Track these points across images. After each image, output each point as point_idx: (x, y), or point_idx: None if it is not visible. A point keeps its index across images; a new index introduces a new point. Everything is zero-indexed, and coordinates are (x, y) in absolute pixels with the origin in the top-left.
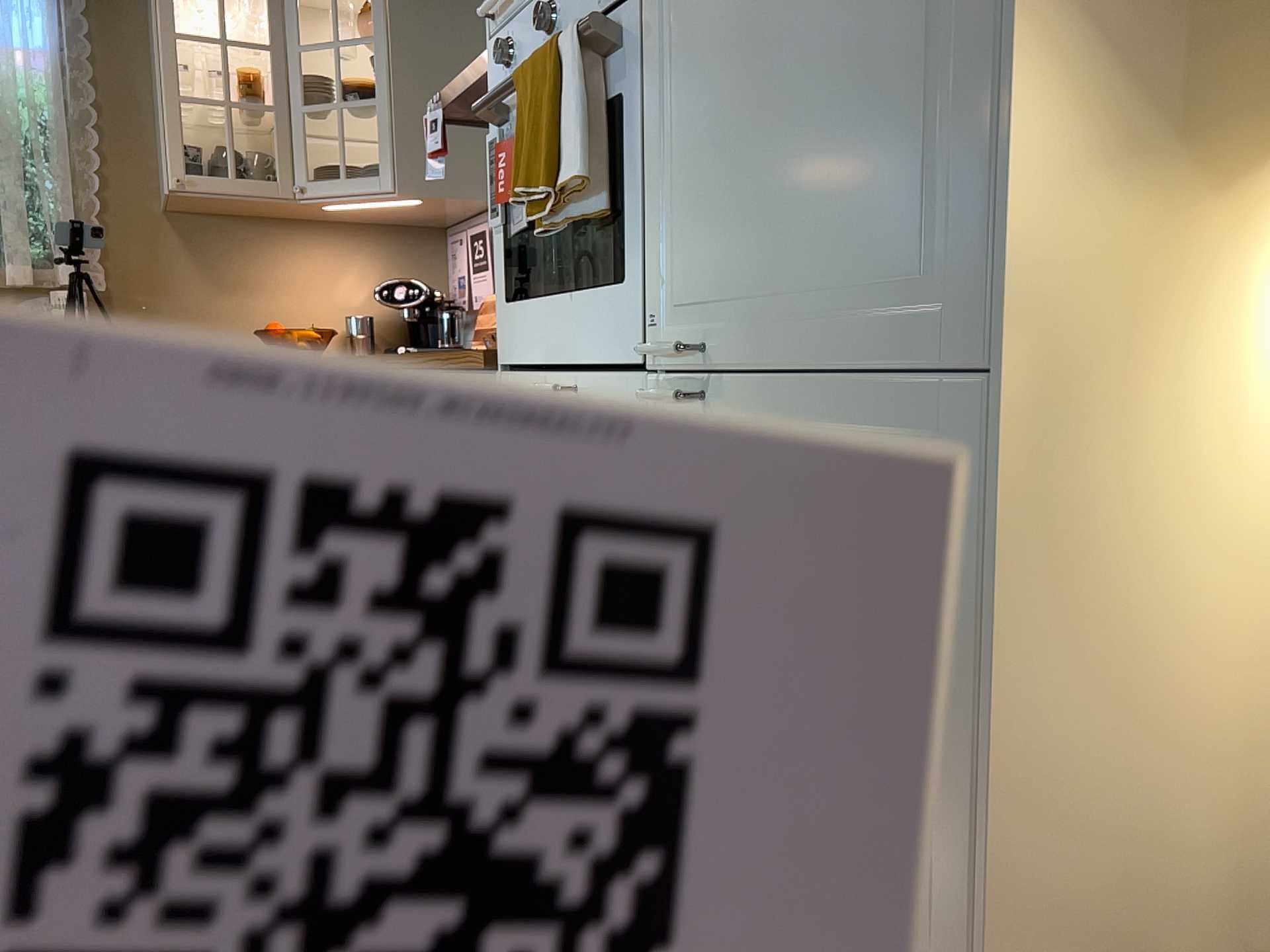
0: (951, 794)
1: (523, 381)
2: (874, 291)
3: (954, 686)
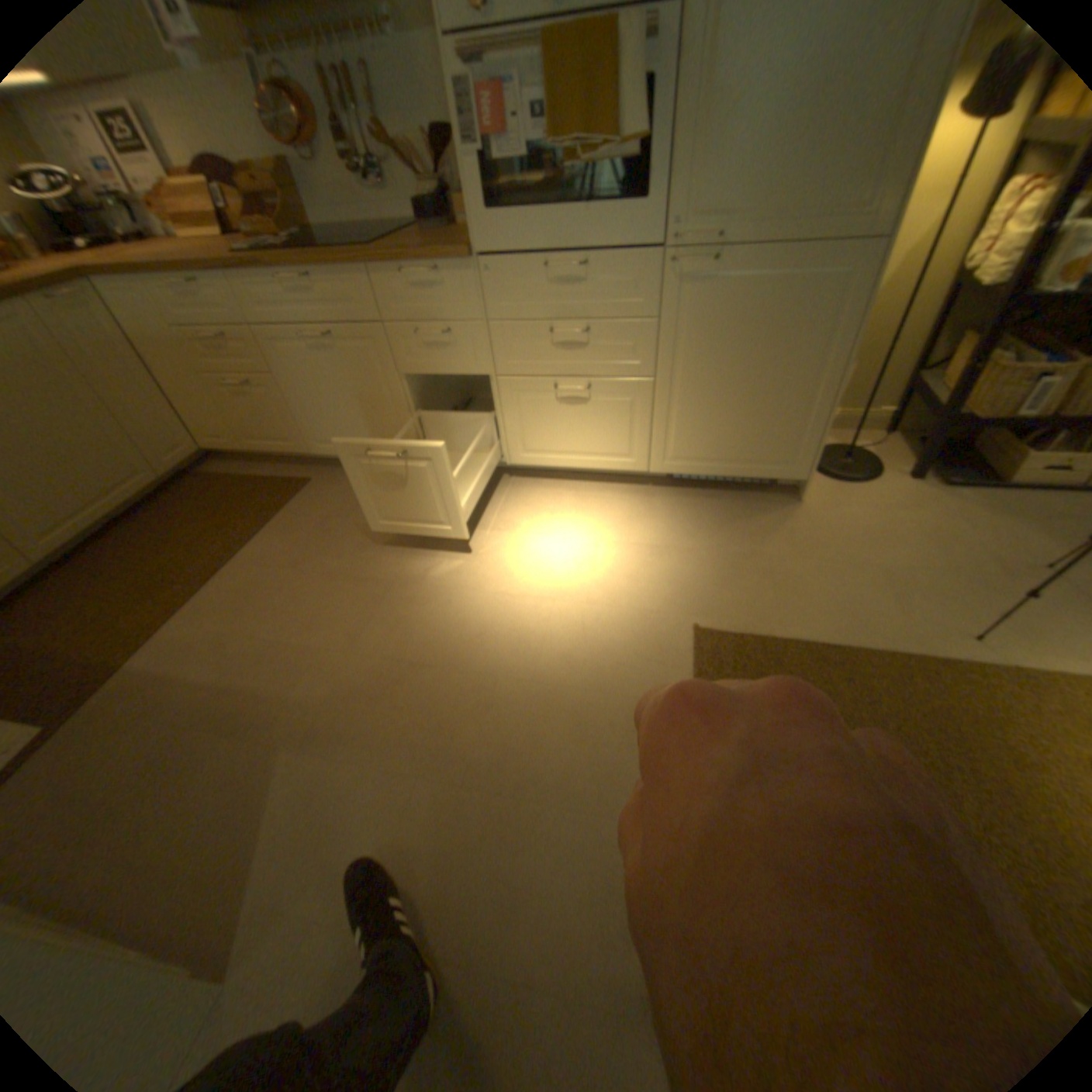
0: (823, 369)
1: (505, 260)
2: (830, 202)
3: (833, 337)
